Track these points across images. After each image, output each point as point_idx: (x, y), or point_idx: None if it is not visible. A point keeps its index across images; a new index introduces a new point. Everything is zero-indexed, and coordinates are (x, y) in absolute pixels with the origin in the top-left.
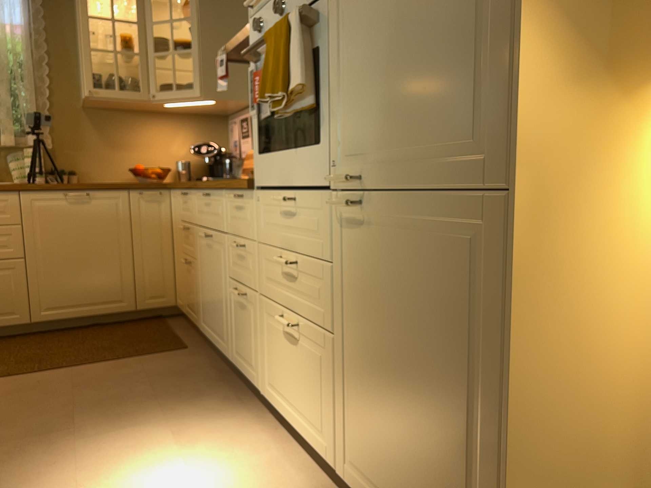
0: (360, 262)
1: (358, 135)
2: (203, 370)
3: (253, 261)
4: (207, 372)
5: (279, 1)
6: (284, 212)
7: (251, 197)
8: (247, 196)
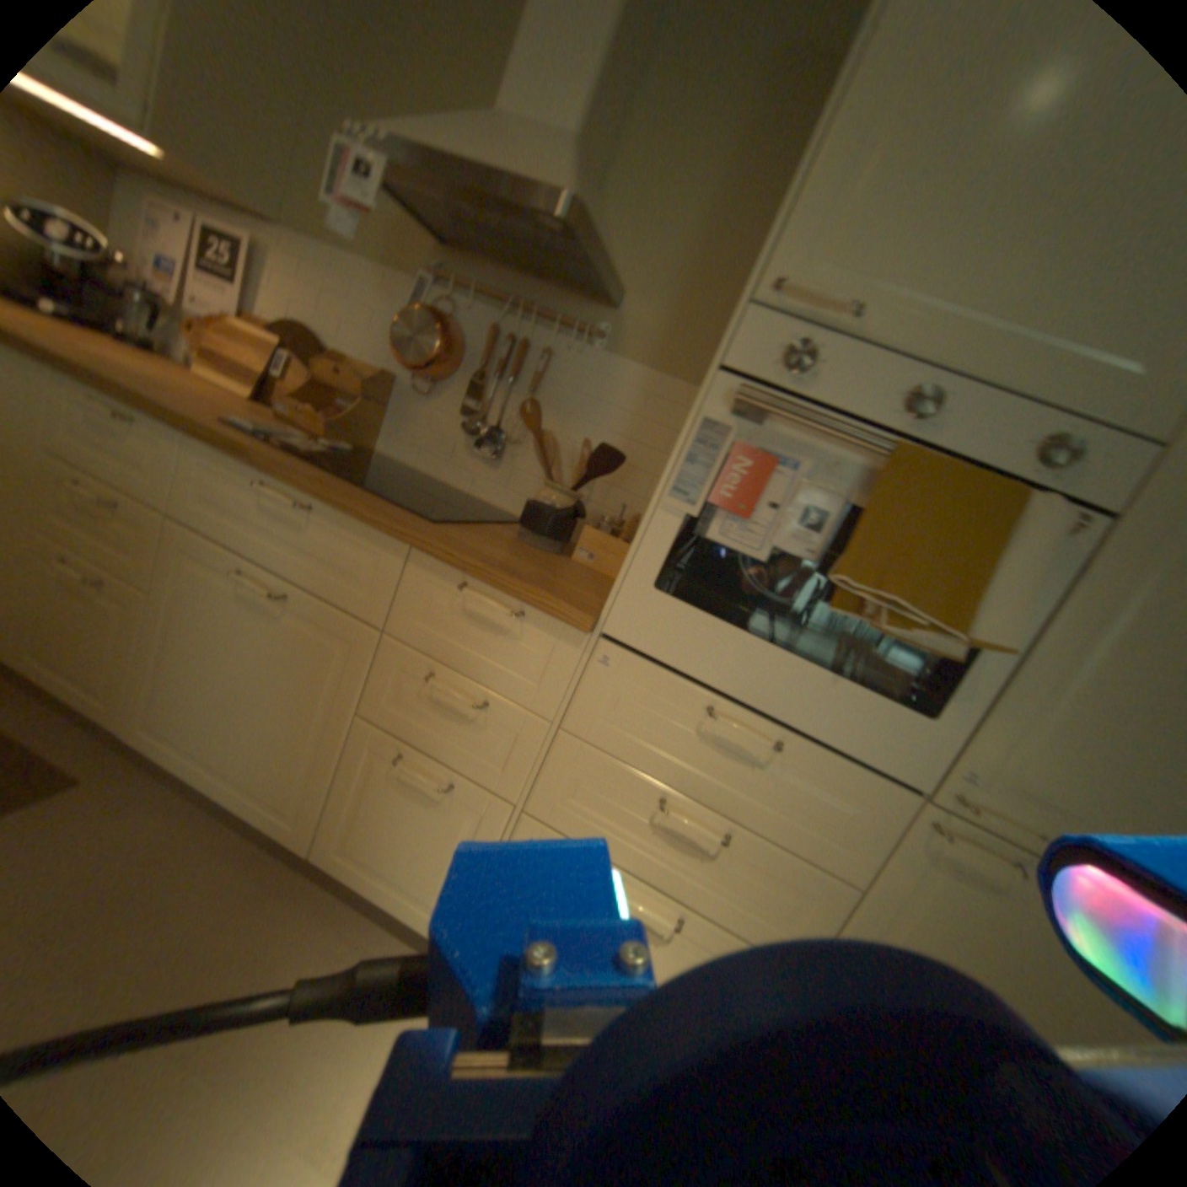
0: (950, 925)
1: (1060, 775)
2: (182, 860)
3: (521, 746)
4: (204, 868)
5: (944, 399)
6: (712, 737)
7: (568, 637)
8: (544, 625)
